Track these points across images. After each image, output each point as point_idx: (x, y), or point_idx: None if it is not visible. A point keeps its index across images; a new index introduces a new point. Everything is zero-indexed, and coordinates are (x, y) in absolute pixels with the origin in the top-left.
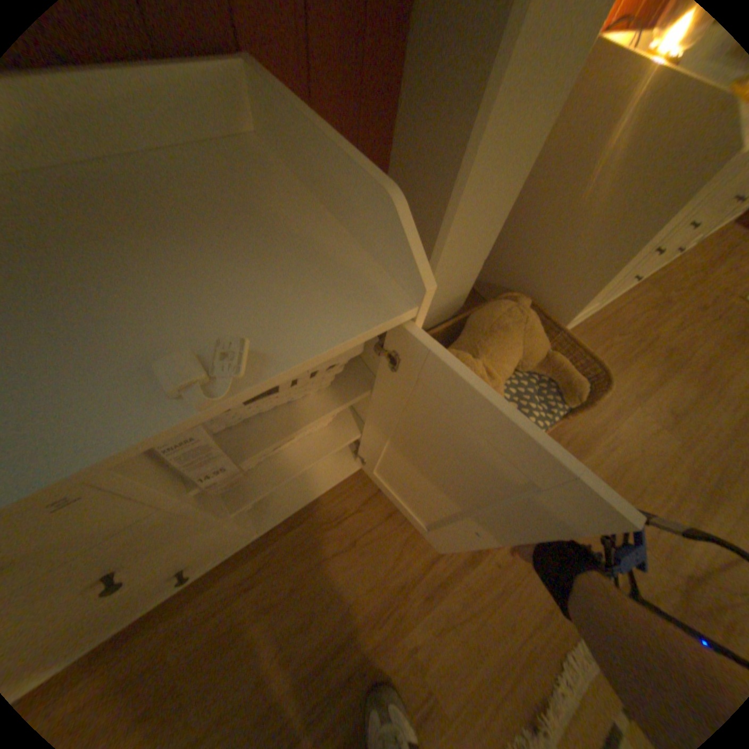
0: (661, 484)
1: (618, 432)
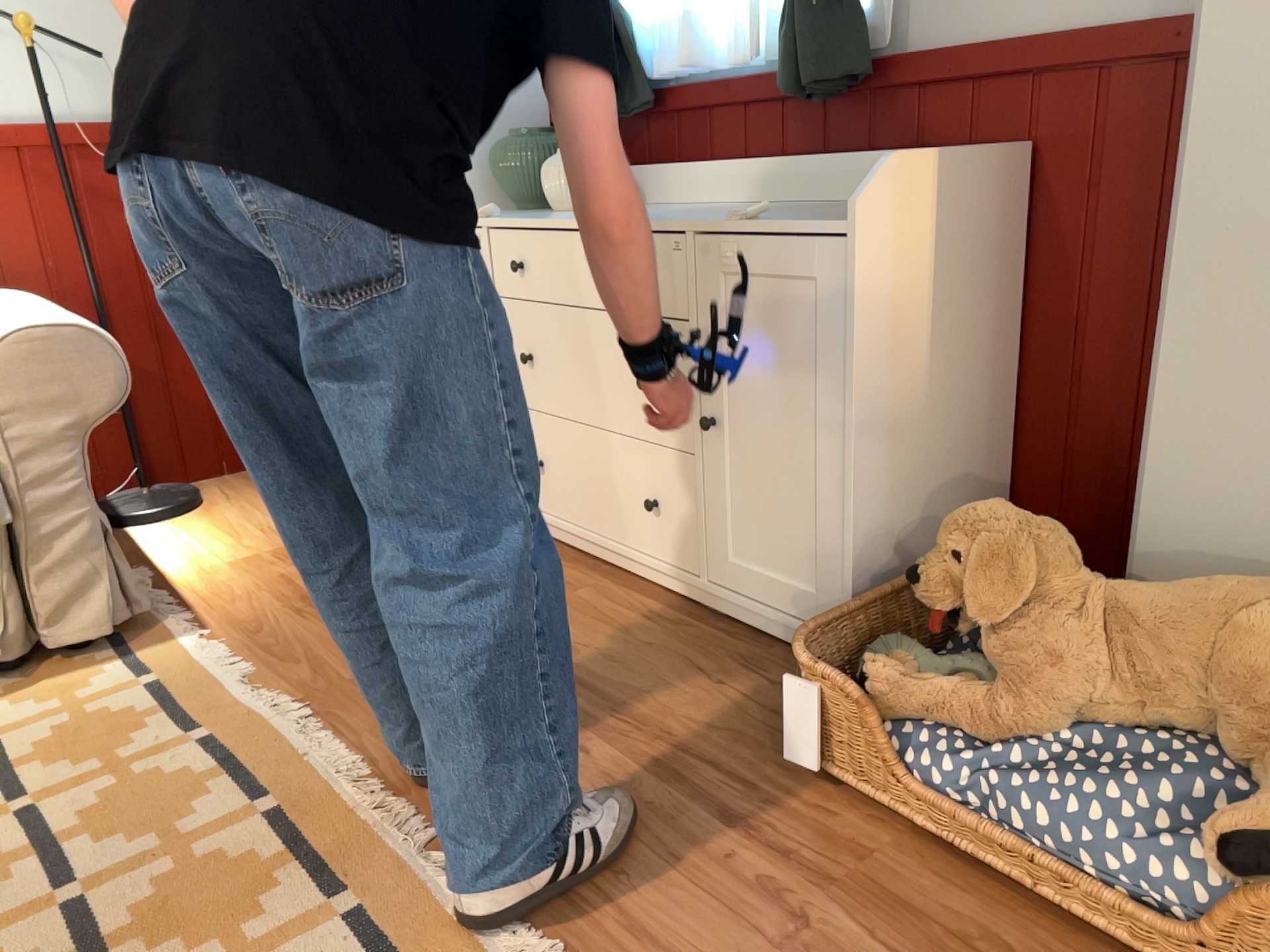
0: None
1: None
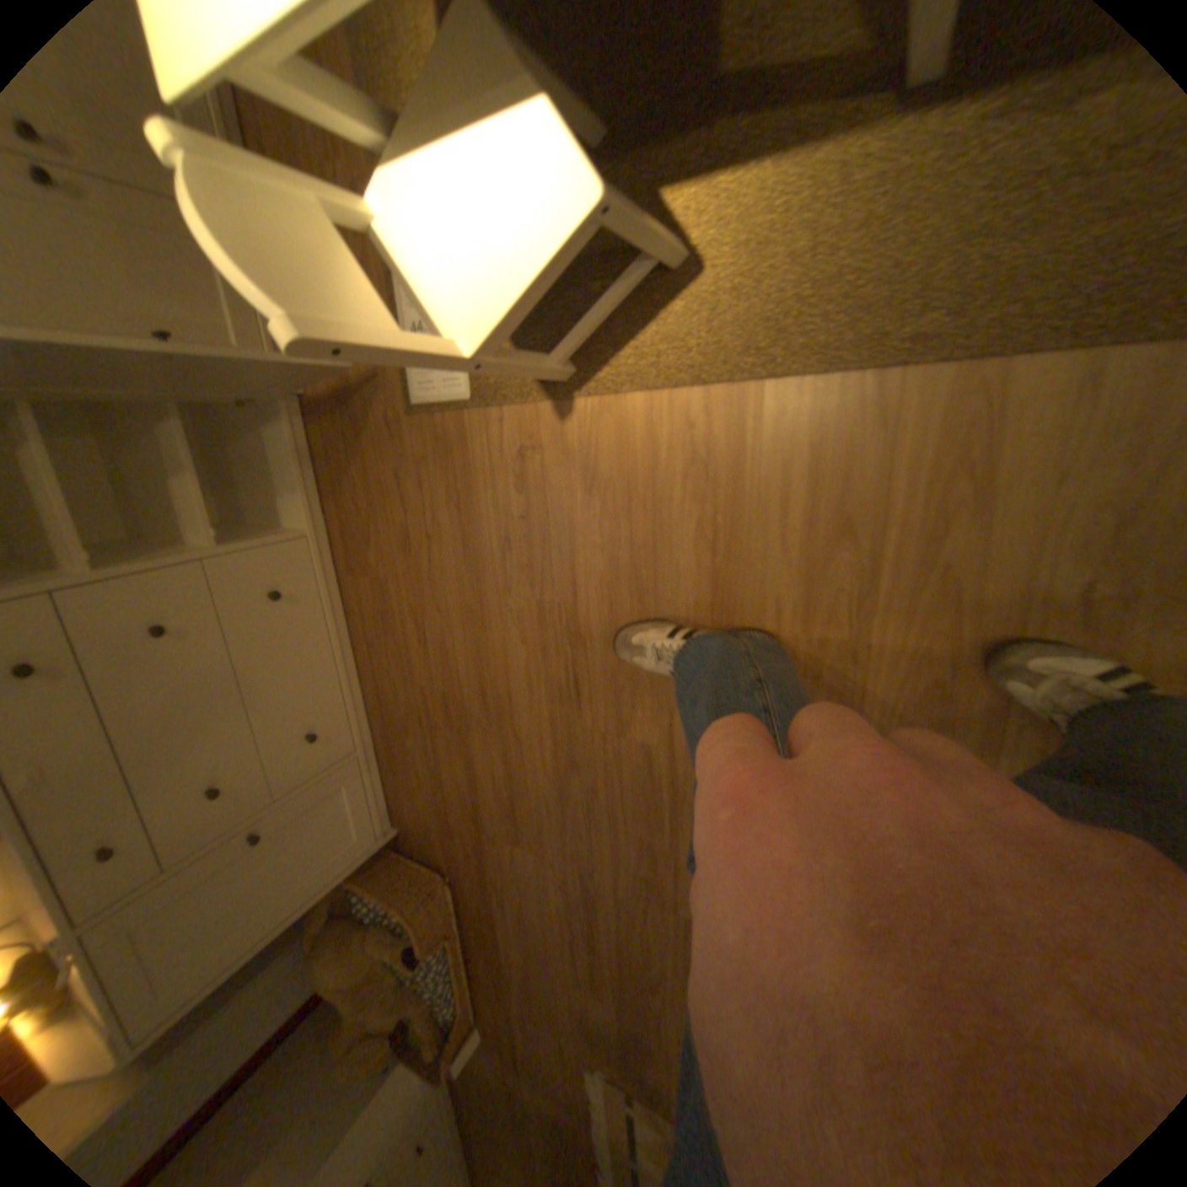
0: (542, 915)
1: (485, 878)
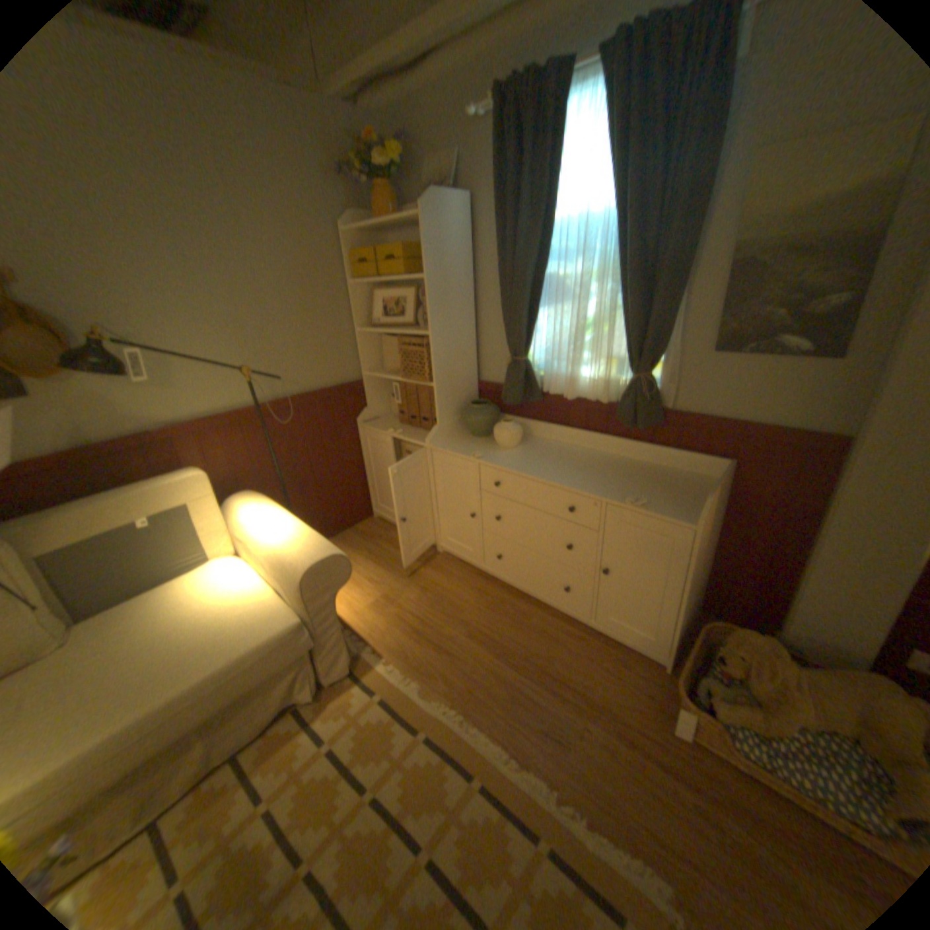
0: None
1: None
